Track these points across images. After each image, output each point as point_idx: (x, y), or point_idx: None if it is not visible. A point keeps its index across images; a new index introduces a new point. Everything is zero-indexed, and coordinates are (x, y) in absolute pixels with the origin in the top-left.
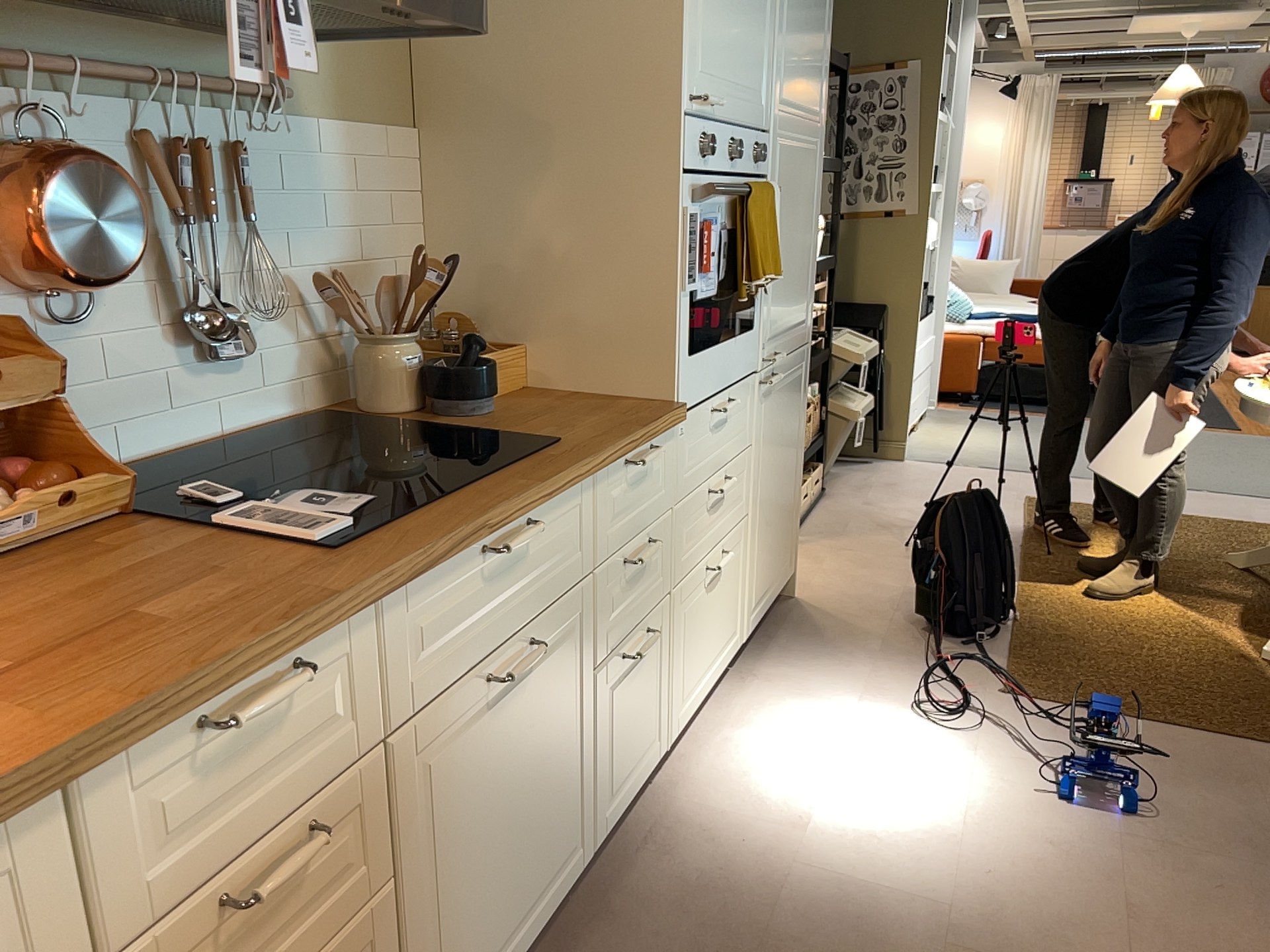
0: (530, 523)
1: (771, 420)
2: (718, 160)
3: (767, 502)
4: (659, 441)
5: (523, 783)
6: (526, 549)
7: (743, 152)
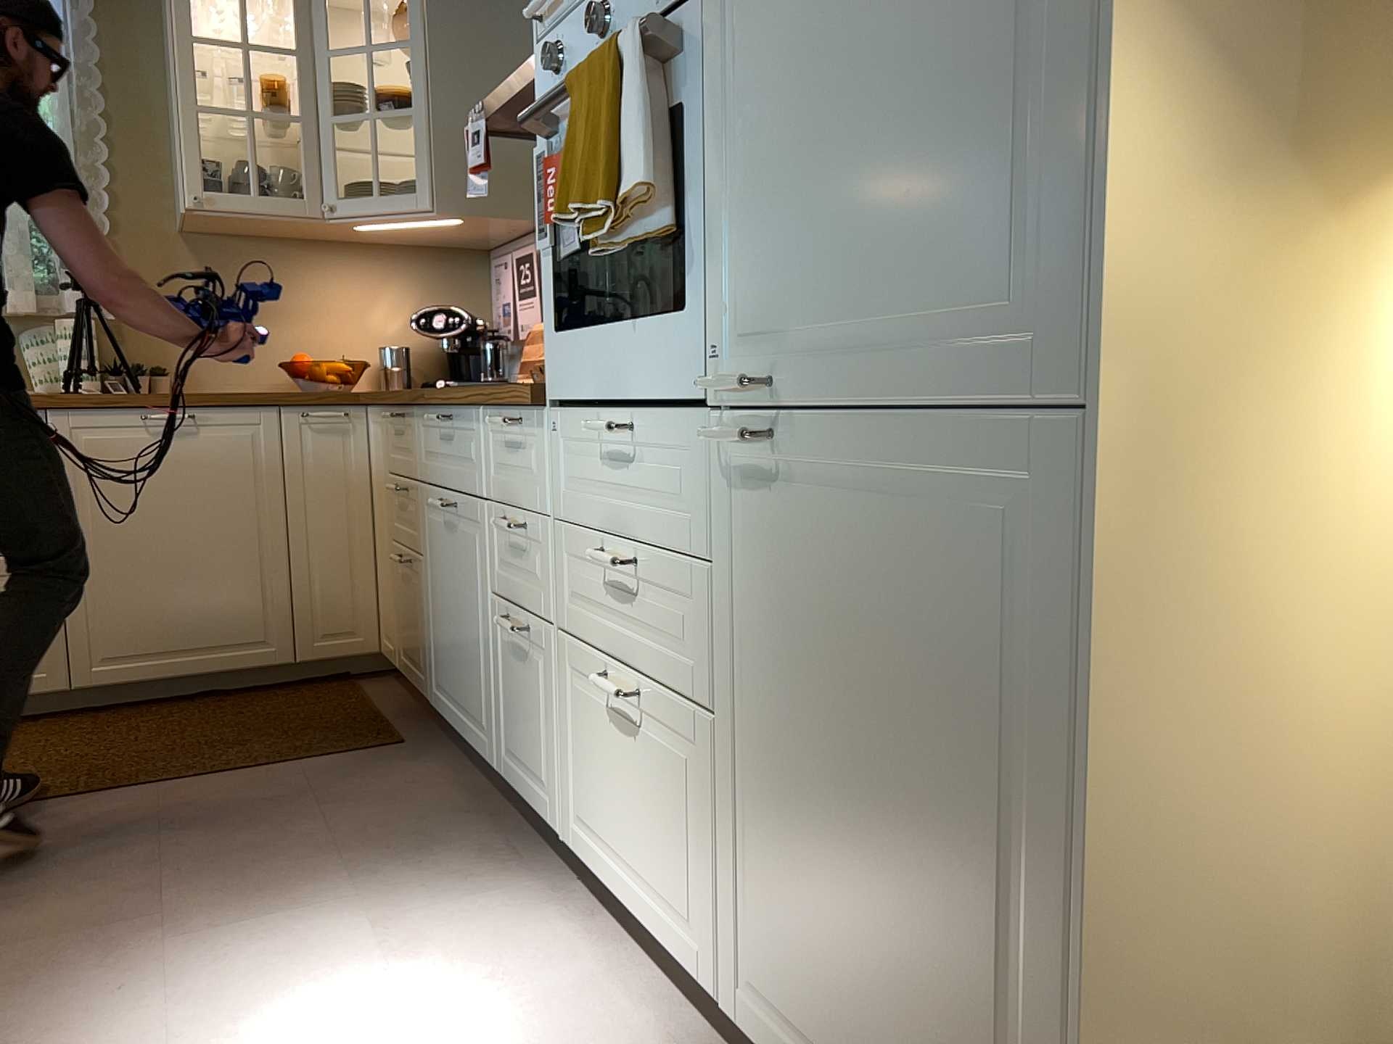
0: (445, 415)
1: (794, 568)
2: (585, 48)
3: (796, 788)
4: (530, 421)
5: (456, 606)
6: (453, 437)
7: (599, 7)
